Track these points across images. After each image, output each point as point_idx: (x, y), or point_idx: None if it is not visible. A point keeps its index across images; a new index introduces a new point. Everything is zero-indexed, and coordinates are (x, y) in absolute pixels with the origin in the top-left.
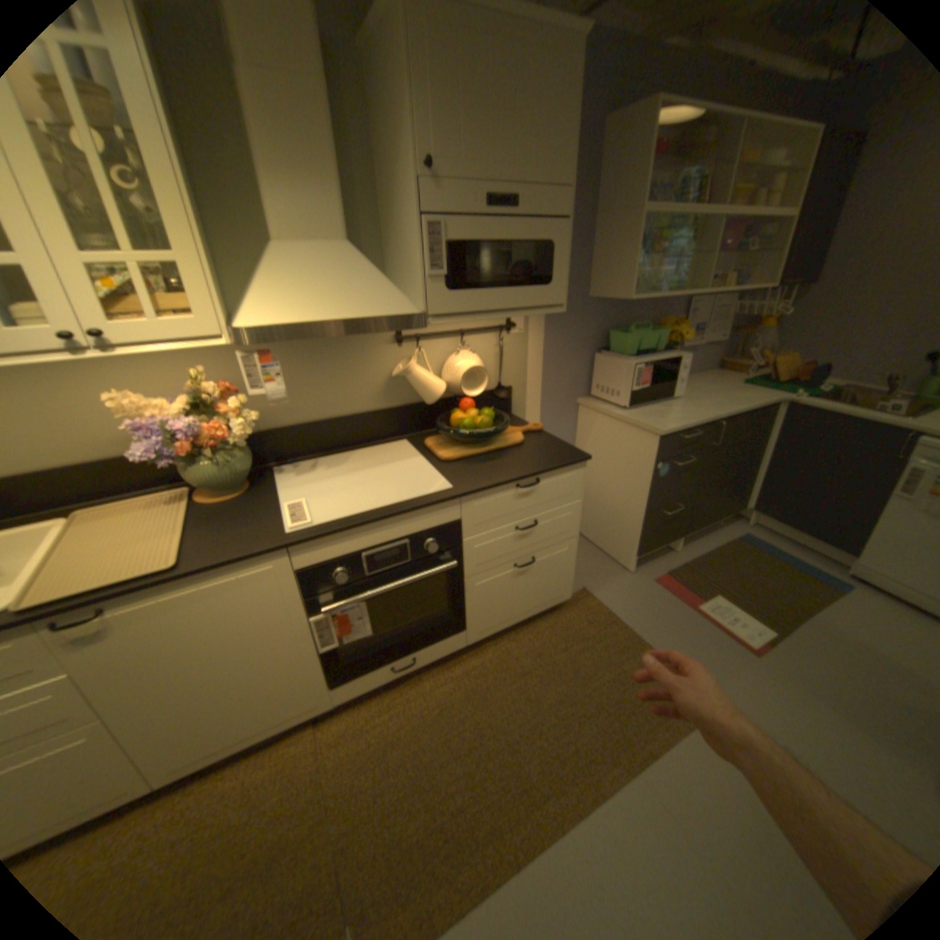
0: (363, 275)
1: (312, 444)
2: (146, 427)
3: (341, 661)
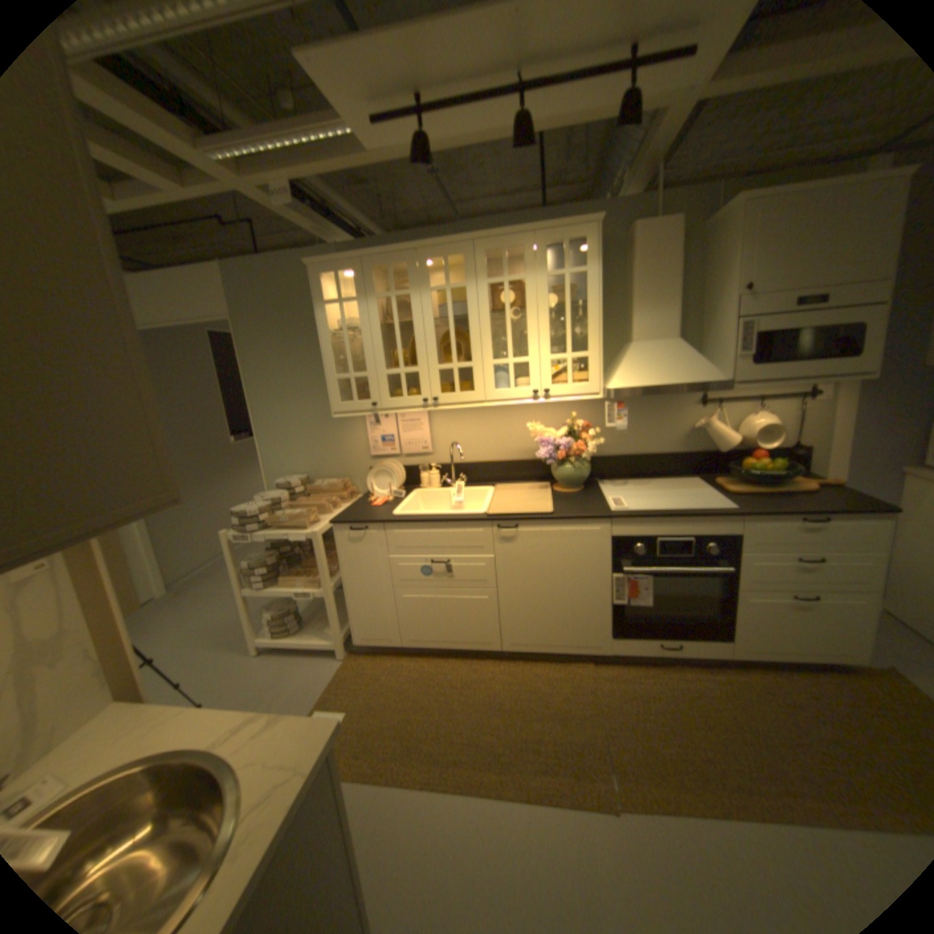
0: (689, 358)
1: (625, 471)
2: (543, 443)
3: (625, 620)
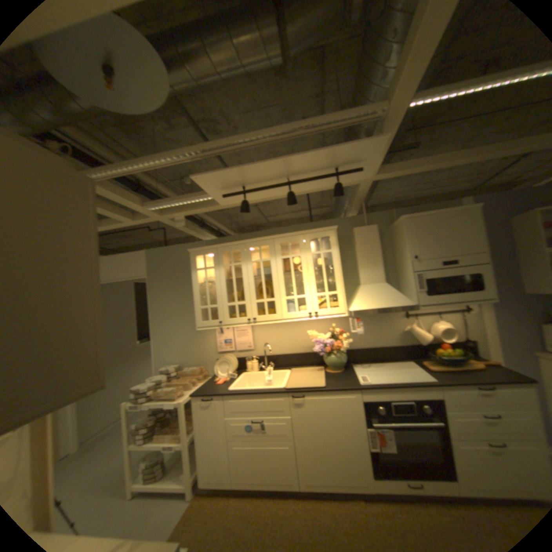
0: (392, 293)
1: (369, 358)
2: (318, 342)
3: (381, 465)
